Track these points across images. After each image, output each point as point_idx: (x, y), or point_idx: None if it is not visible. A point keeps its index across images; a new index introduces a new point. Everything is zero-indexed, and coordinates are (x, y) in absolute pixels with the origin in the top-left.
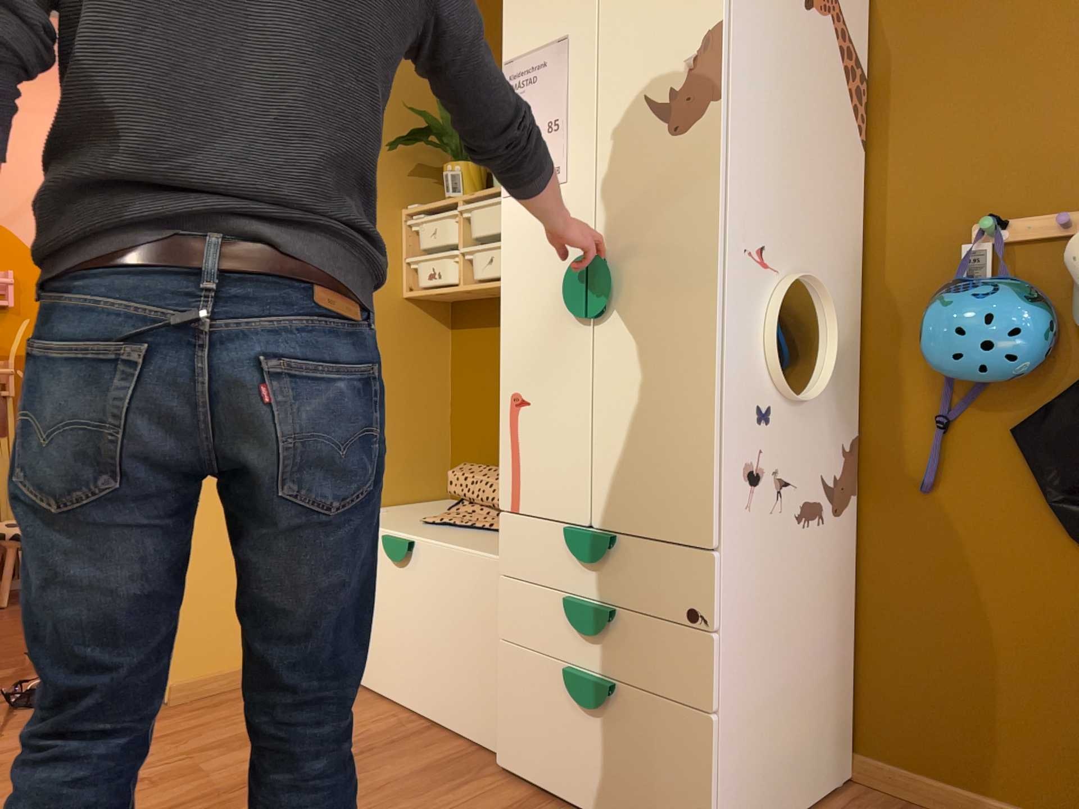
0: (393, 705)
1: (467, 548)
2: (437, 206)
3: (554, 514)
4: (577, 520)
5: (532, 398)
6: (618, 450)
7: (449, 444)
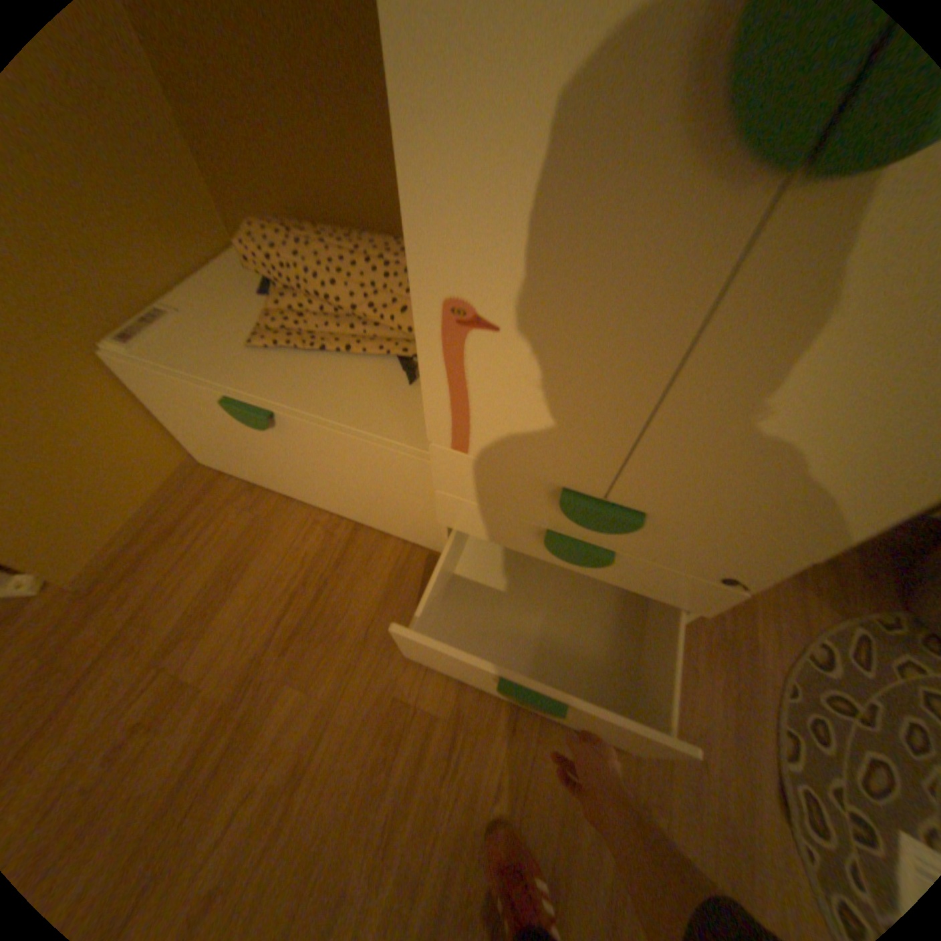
0: (307, 505)
1: (357, 423)
2: None
3: (535, 470)
4: (580, 486)
5: (505, 320)
6: (704, 445)
7: (198, 170)
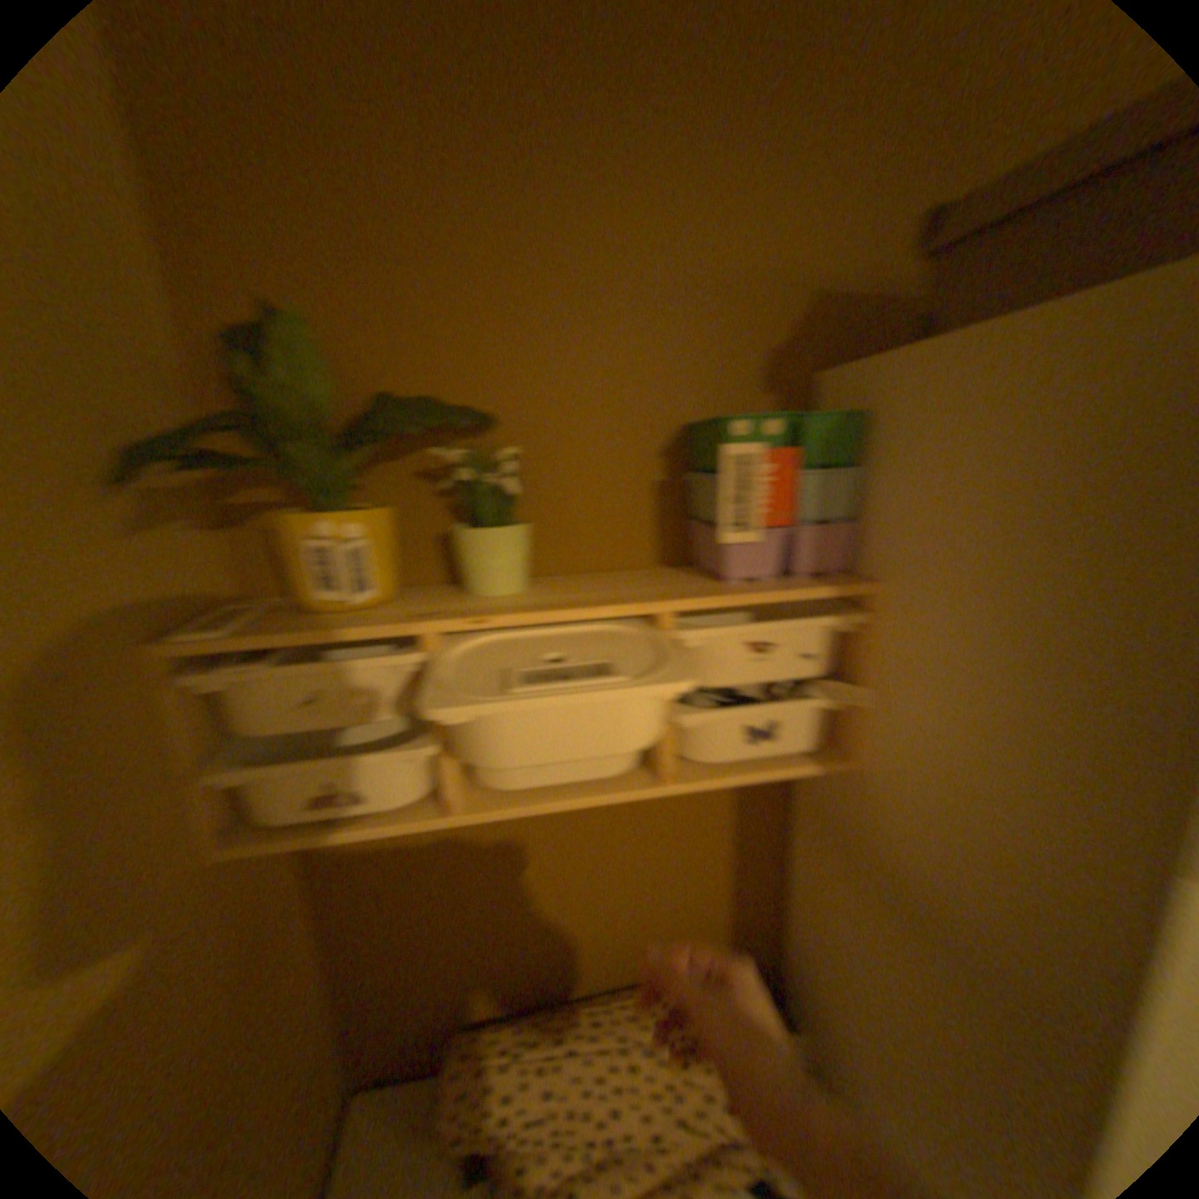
0: None
1: None
2: (335, 640)
3: None
4: None
5: None
6: None
7: (332, 1010)
